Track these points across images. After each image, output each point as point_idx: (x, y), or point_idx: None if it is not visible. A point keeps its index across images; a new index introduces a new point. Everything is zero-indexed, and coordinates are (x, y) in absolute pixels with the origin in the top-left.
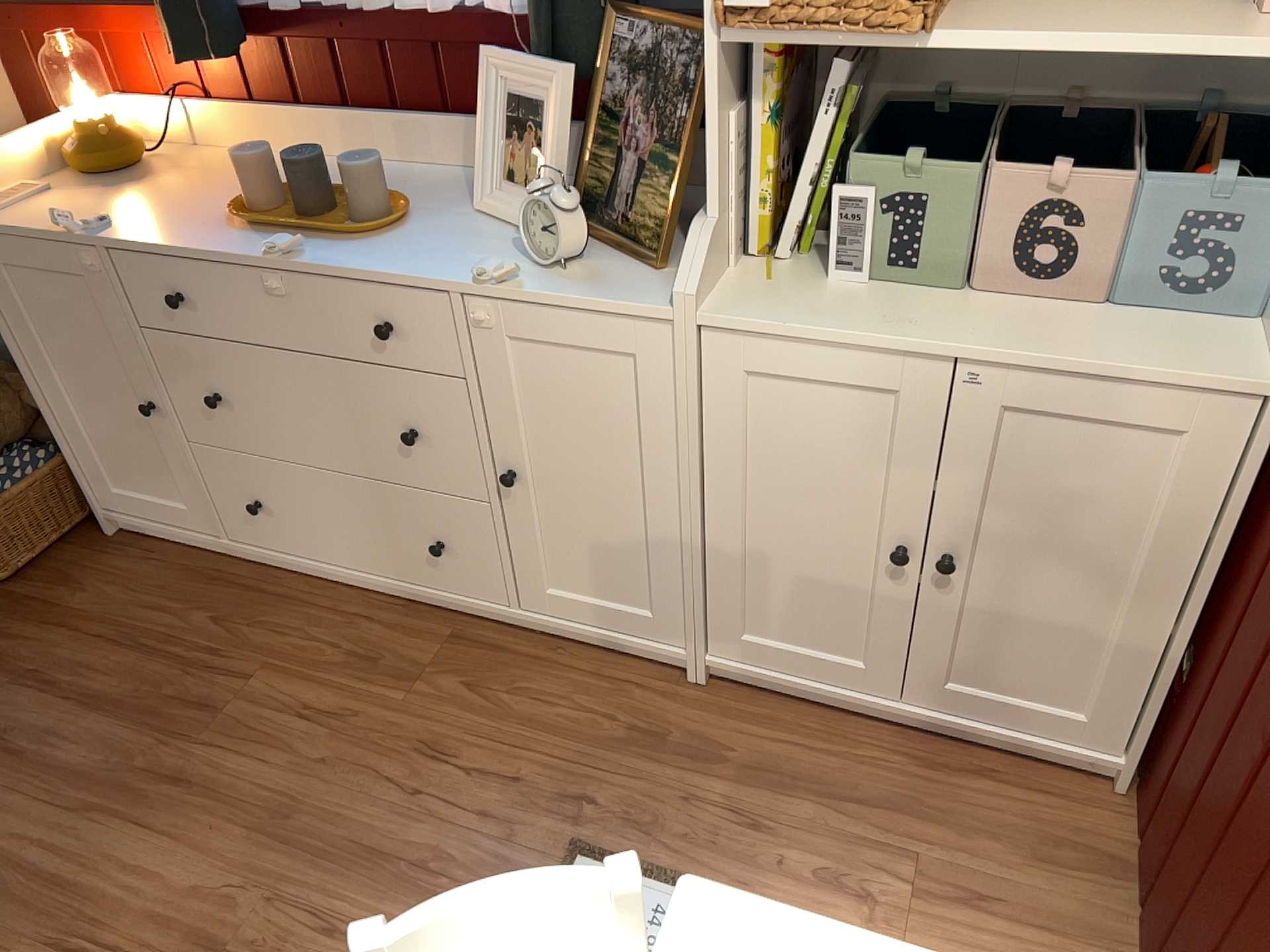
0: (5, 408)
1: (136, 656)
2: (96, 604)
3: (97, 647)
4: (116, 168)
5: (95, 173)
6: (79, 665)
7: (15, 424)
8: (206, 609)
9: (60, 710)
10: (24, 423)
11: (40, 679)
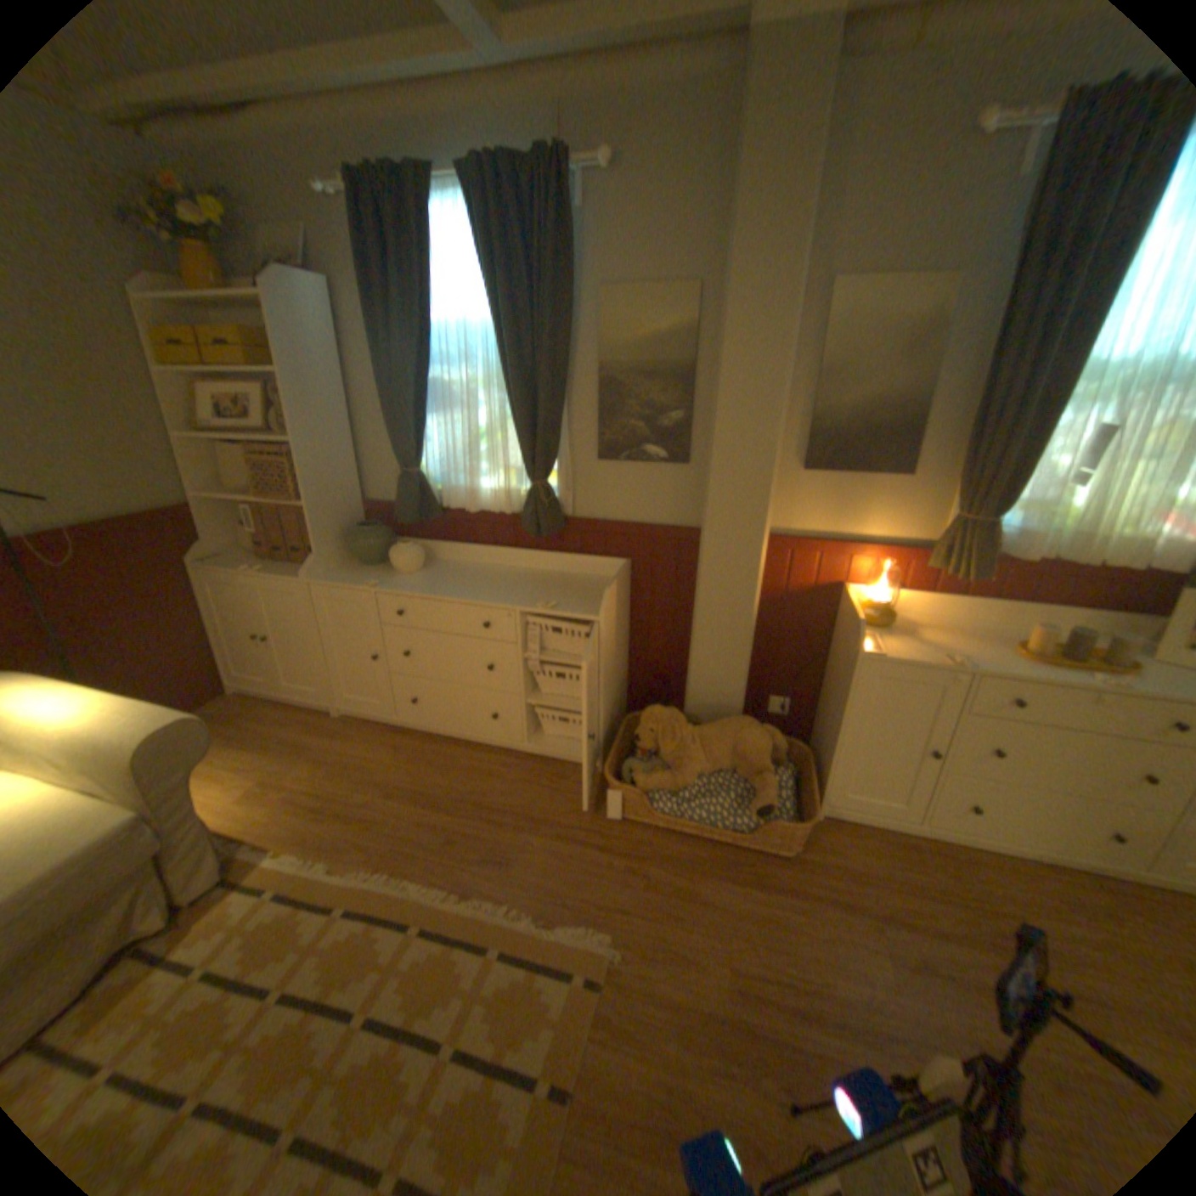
0: (765, 746)
1: (932, 911)
2: (859, 872)
3: (898, 904)
4: (889, 621)
5: (878, 623)
6: (903, 918)
7: (769, 755)
8: (932, 875)
9: (930, 953)
10: (770, 754)
11: (890, 929)
